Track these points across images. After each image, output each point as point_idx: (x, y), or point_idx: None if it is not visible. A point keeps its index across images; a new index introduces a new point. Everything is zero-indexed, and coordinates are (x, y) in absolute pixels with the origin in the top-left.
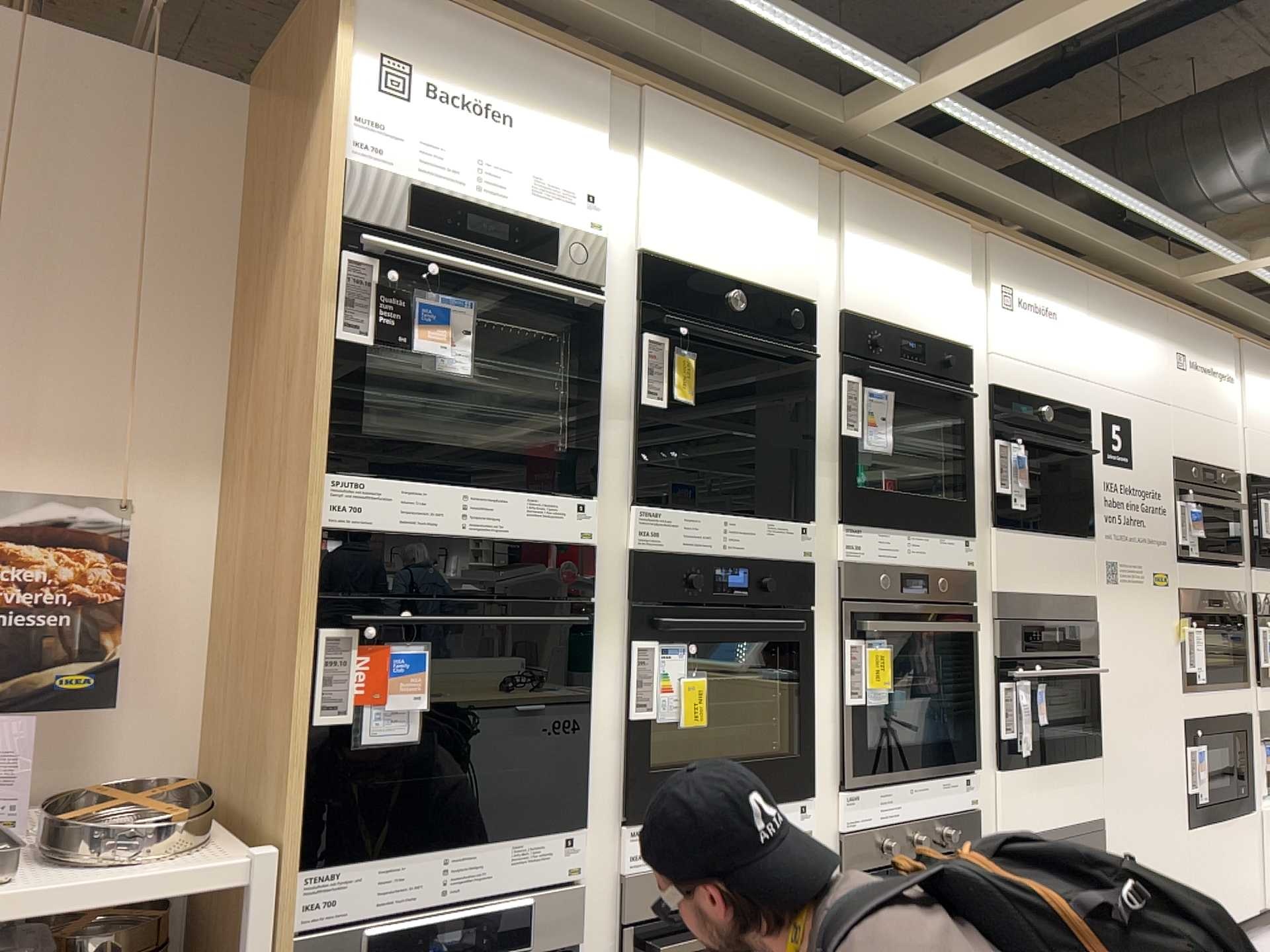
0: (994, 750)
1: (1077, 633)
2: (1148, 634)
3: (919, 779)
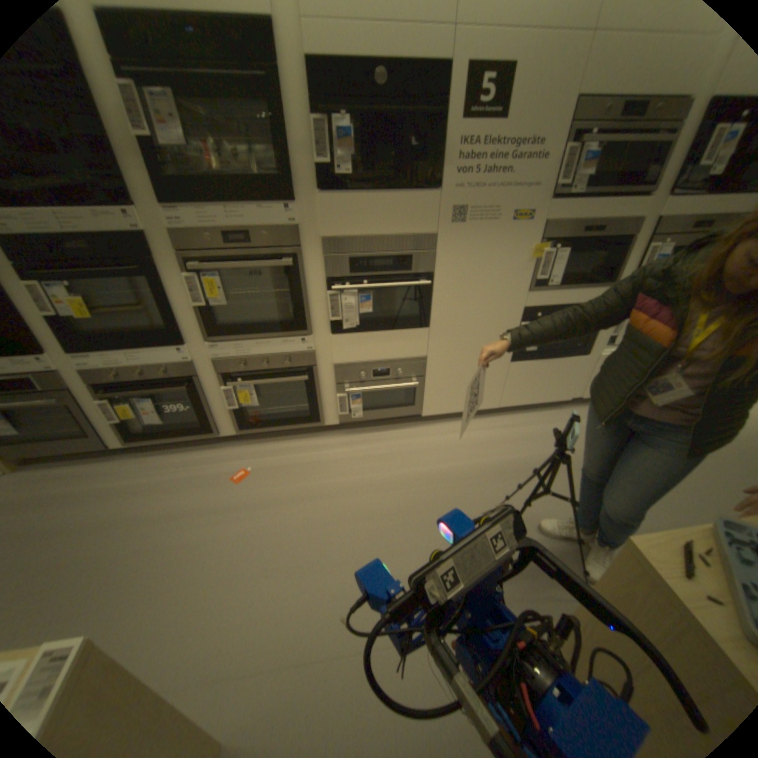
0: (328, 326)
1: (409, 261)
2: (497, 257)
3: (263, 340)
